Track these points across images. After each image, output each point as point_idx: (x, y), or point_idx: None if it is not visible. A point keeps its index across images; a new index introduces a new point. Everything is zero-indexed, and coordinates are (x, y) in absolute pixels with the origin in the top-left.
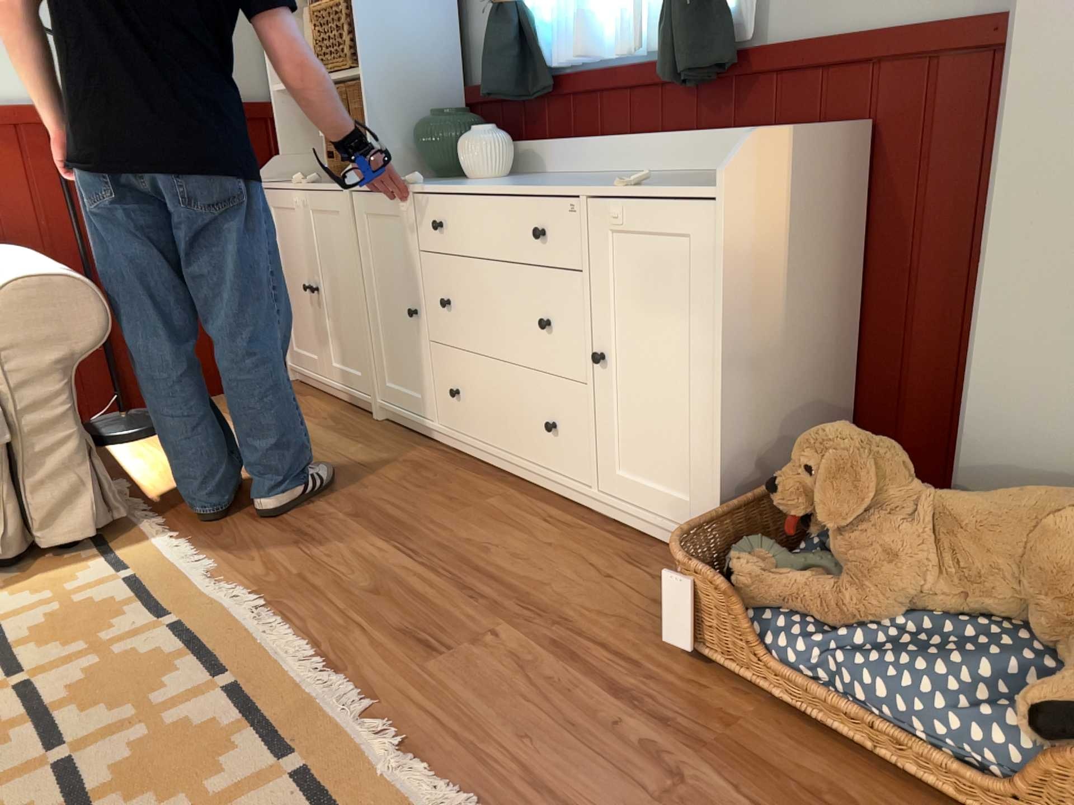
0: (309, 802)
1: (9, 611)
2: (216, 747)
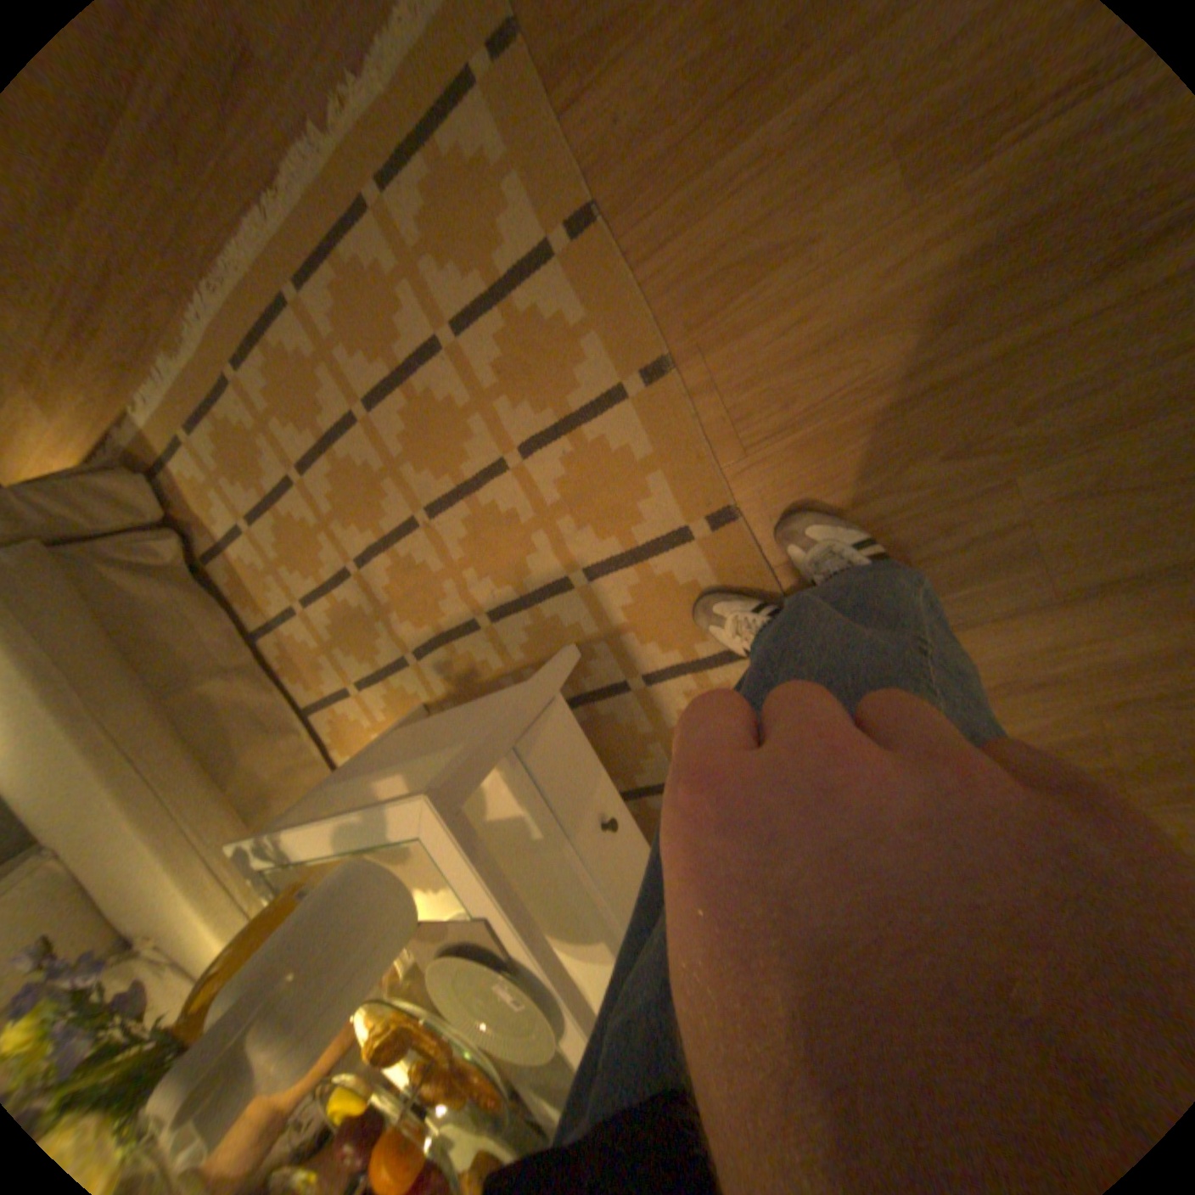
0: (402, 161)
1: (227, 515)
2: (349, 272)
